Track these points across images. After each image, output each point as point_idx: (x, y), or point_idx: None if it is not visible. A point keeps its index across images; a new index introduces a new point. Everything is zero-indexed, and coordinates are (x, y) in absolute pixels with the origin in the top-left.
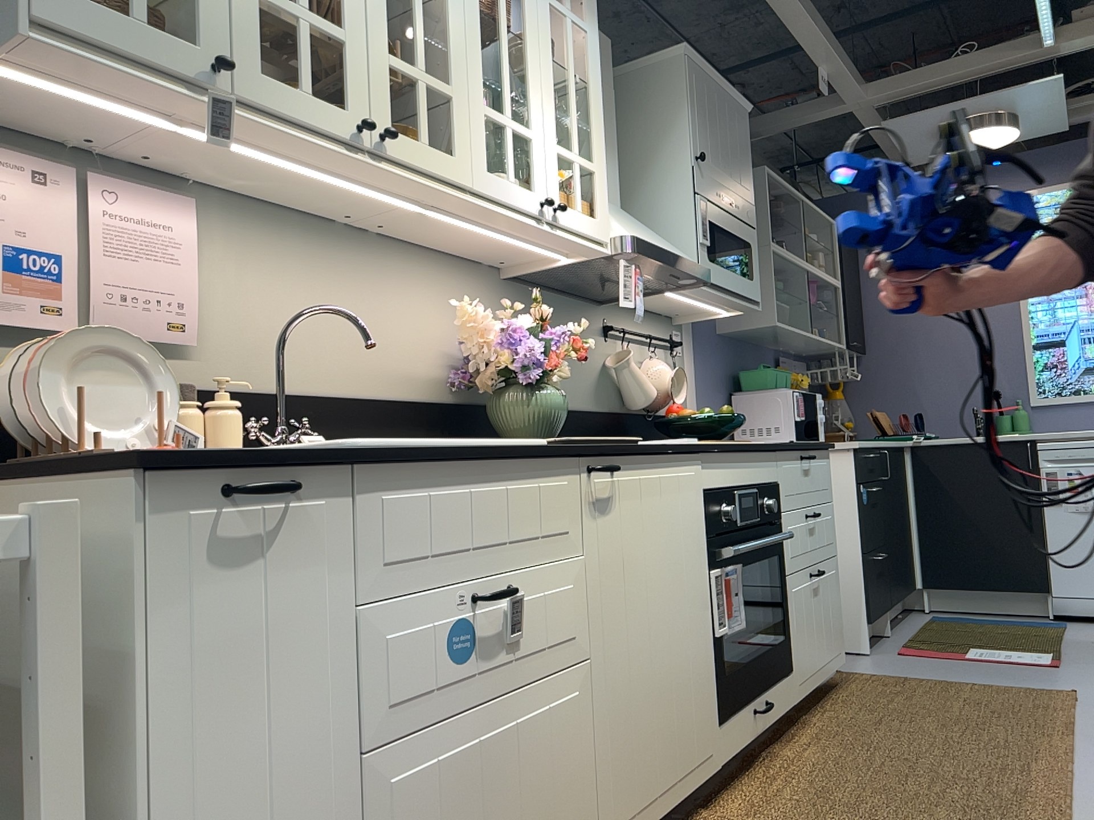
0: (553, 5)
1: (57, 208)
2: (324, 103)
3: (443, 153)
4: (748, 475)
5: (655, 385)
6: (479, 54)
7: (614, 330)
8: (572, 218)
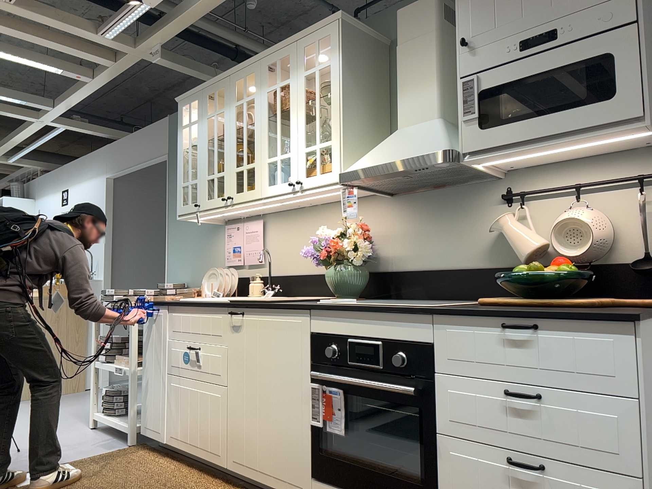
0: (305, 76)
1: (239, 234)
2: (218, 198)
3: (250, 190)
4: (369, 330)
5: (535, 240)
6: (265, 139)
7: (508, 197)
8: (311, 181)
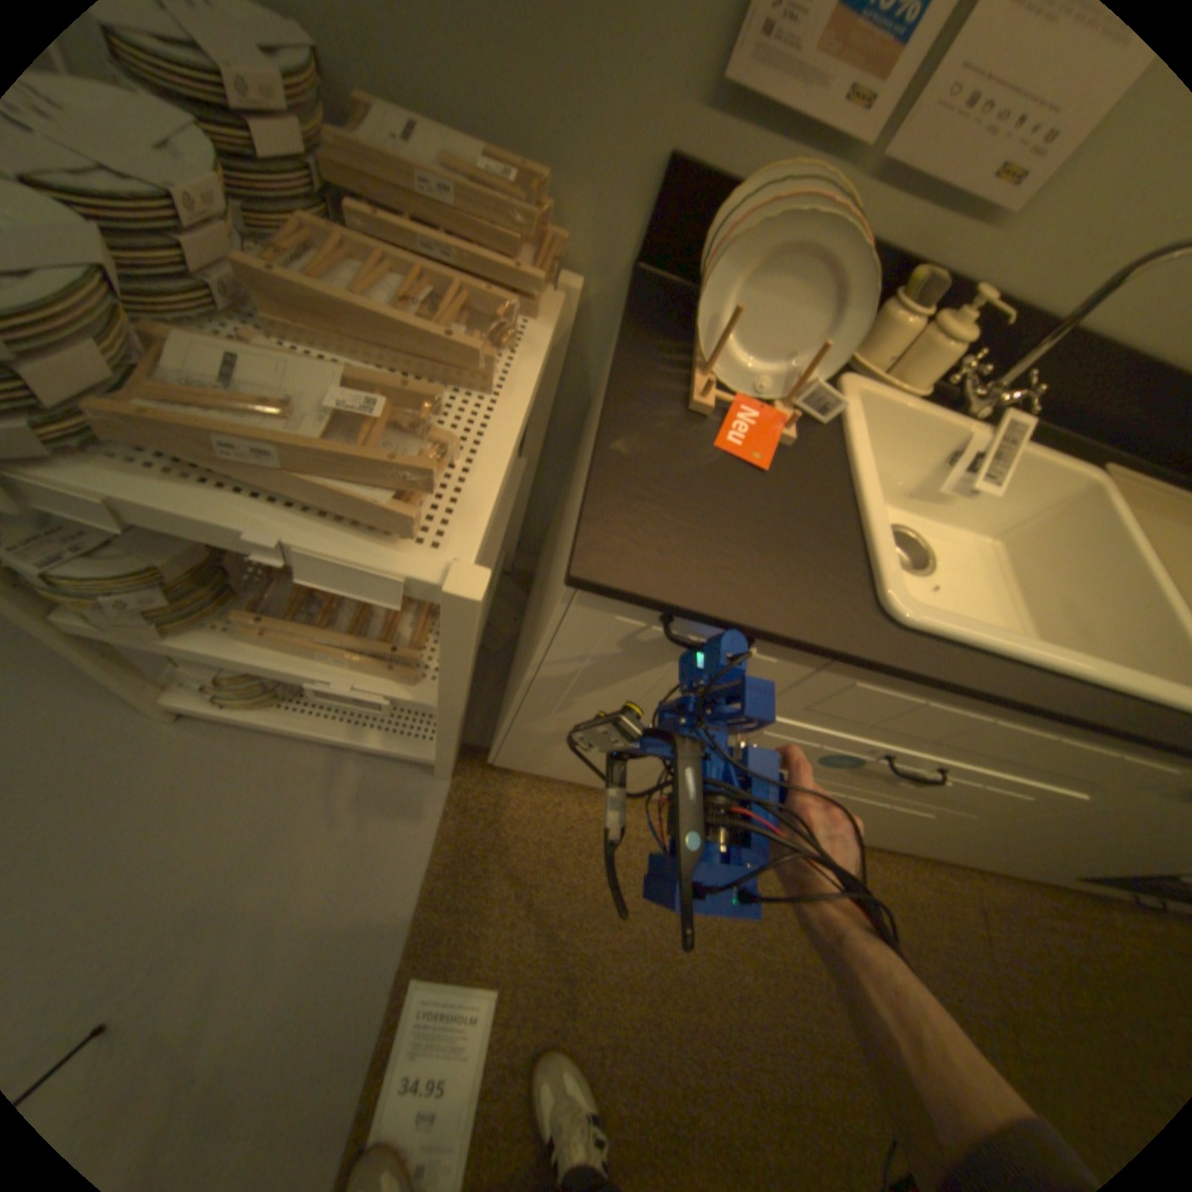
0: None
1: None
2: None
3: None
4: None
5: None
6: None
7: None
8: None
